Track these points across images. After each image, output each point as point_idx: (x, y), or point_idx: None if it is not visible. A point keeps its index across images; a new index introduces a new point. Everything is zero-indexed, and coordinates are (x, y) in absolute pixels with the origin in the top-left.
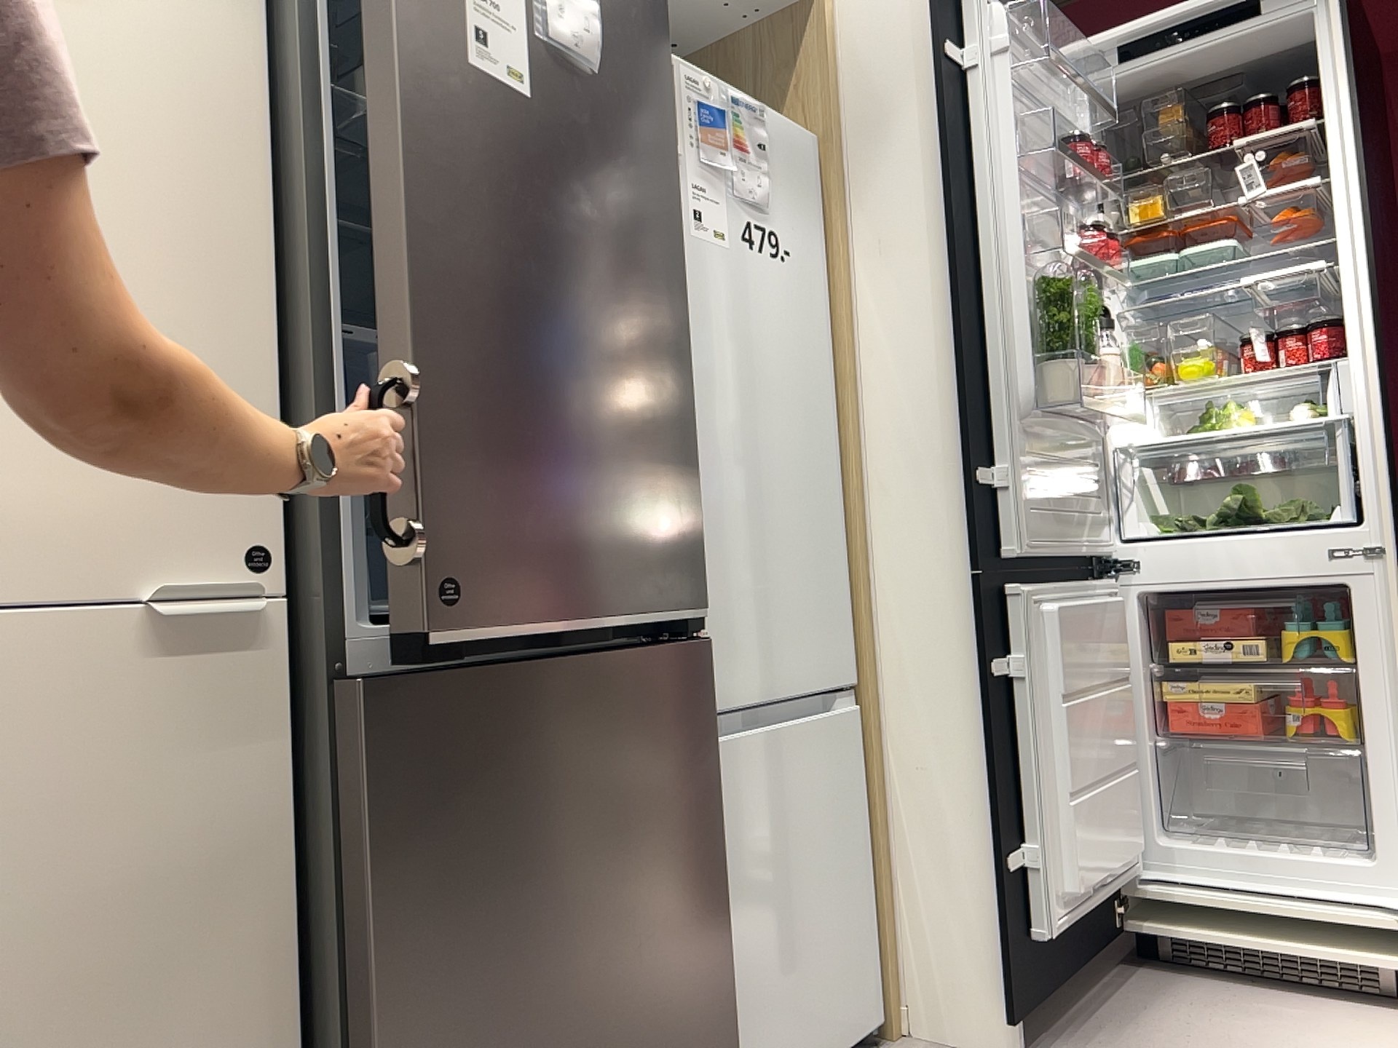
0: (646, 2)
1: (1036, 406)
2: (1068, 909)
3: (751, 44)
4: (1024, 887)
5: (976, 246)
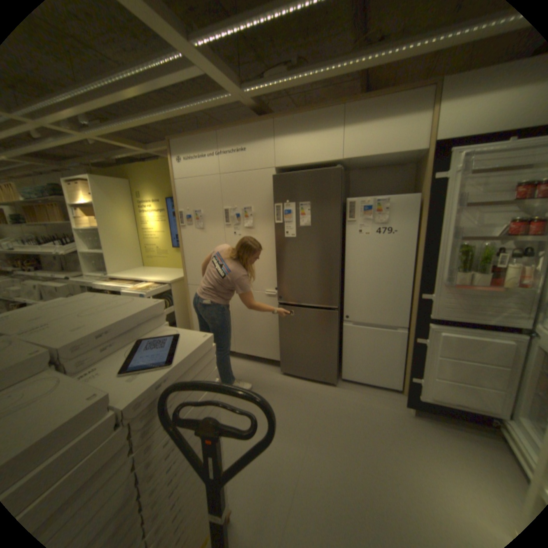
0: (333, 202)
1: (458, 281)
2: (434, 401)
3: (425, 159)
4: (420, 388)
5: (440, 234)
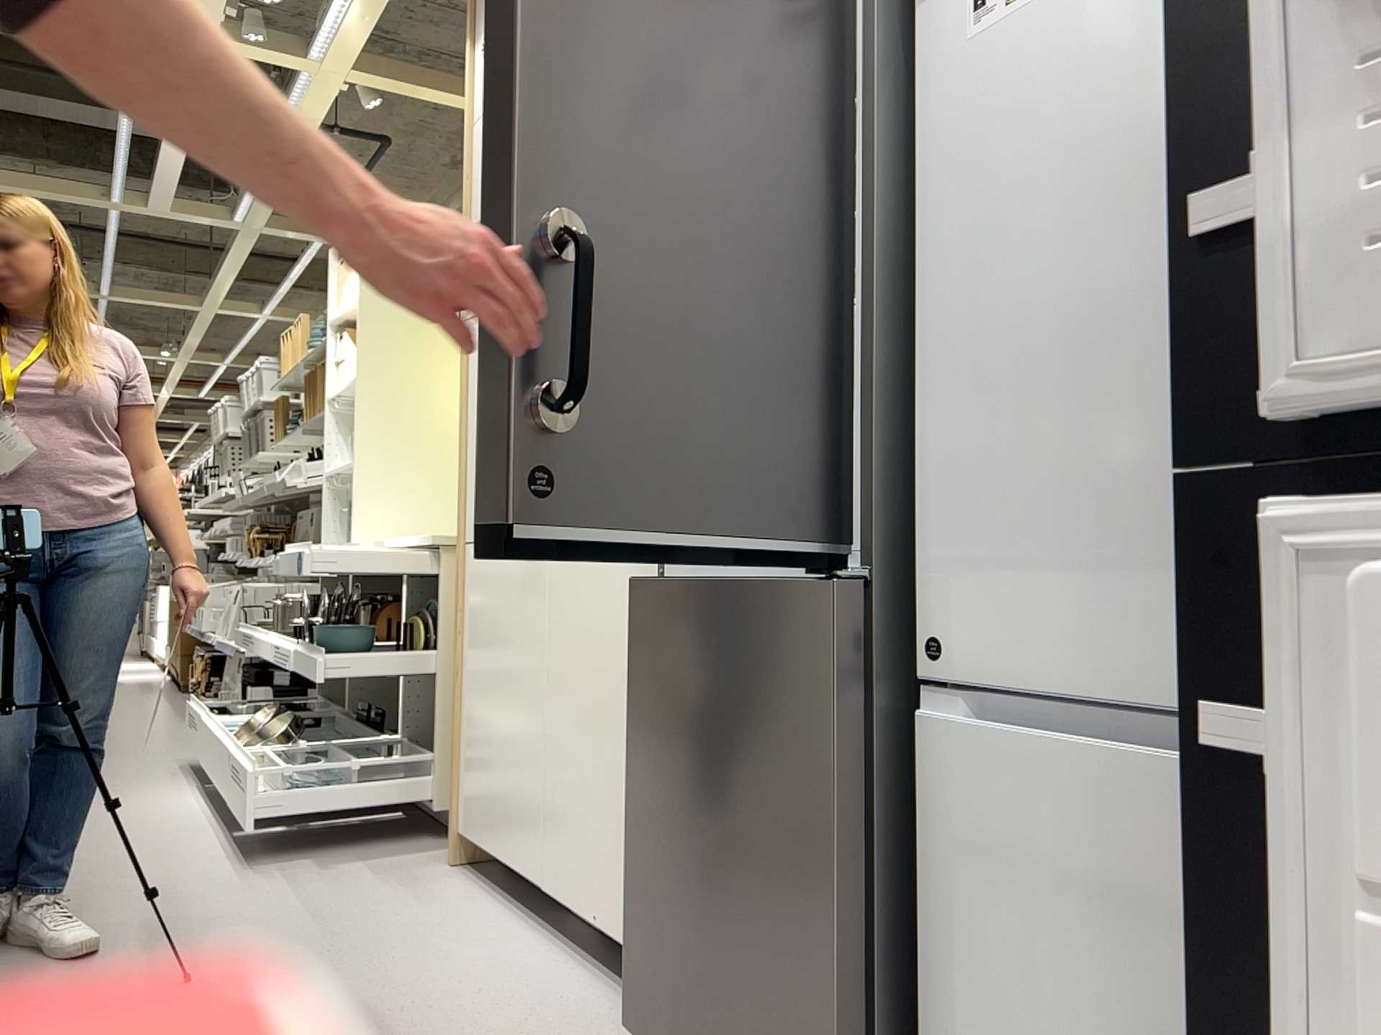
0: None
1: None
2: None
3: None
4: None
5: None
